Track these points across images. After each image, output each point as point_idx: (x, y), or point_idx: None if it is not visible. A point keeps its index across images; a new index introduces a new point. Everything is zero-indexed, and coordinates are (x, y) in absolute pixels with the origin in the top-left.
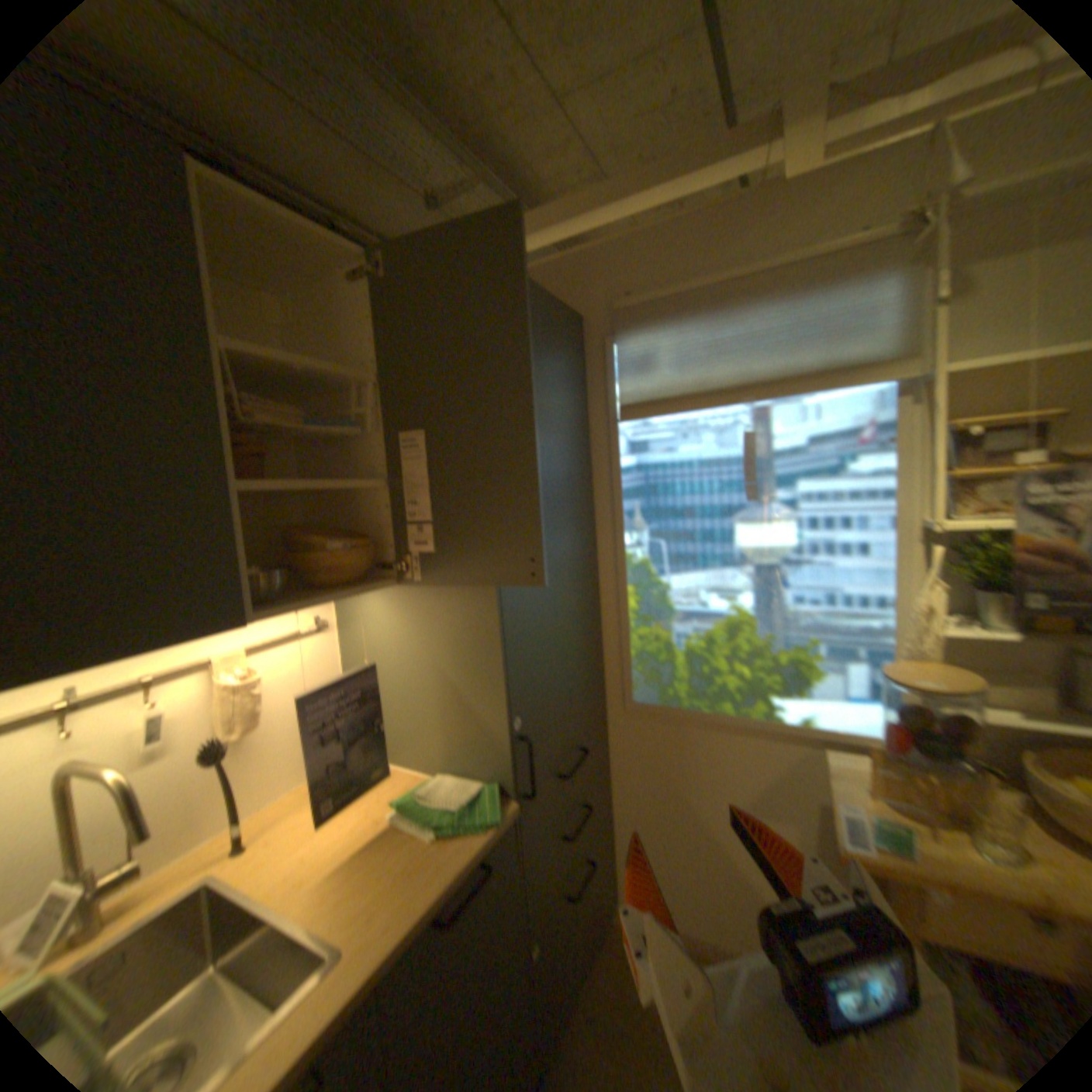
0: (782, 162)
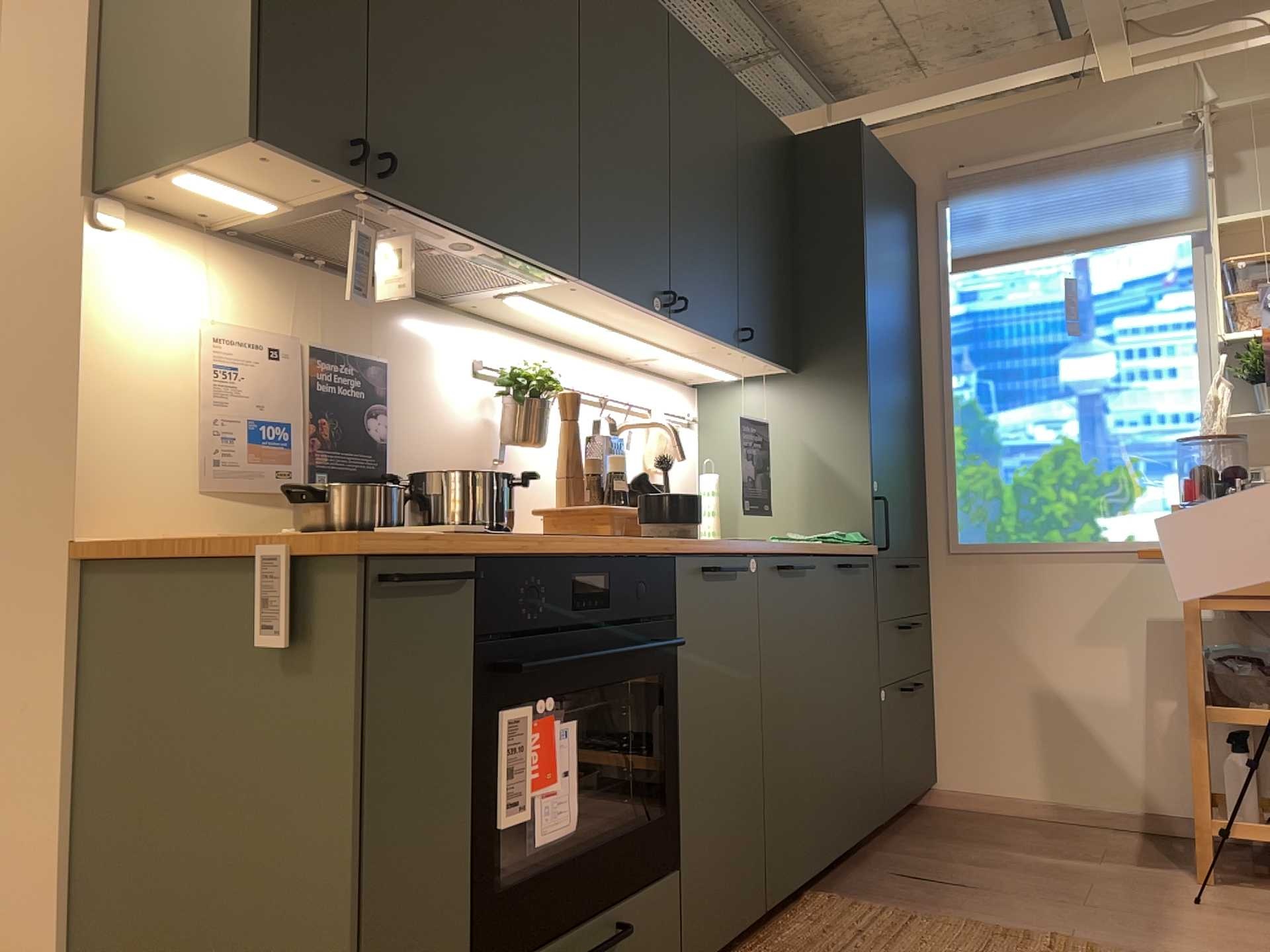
0: (1093, 71)
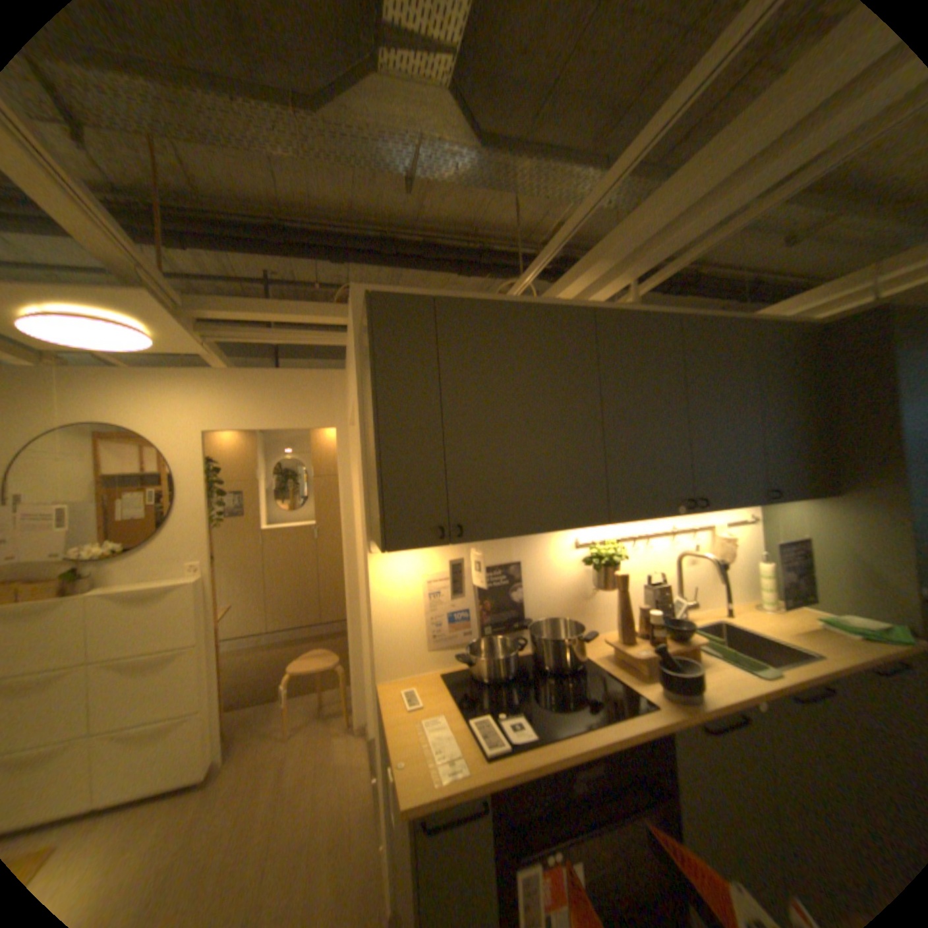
0: None
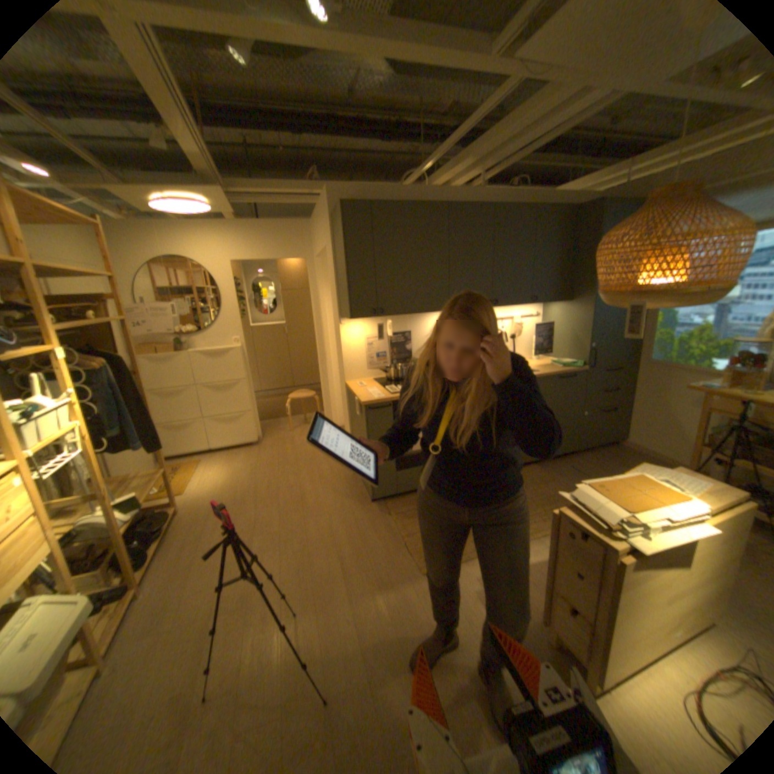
0: None
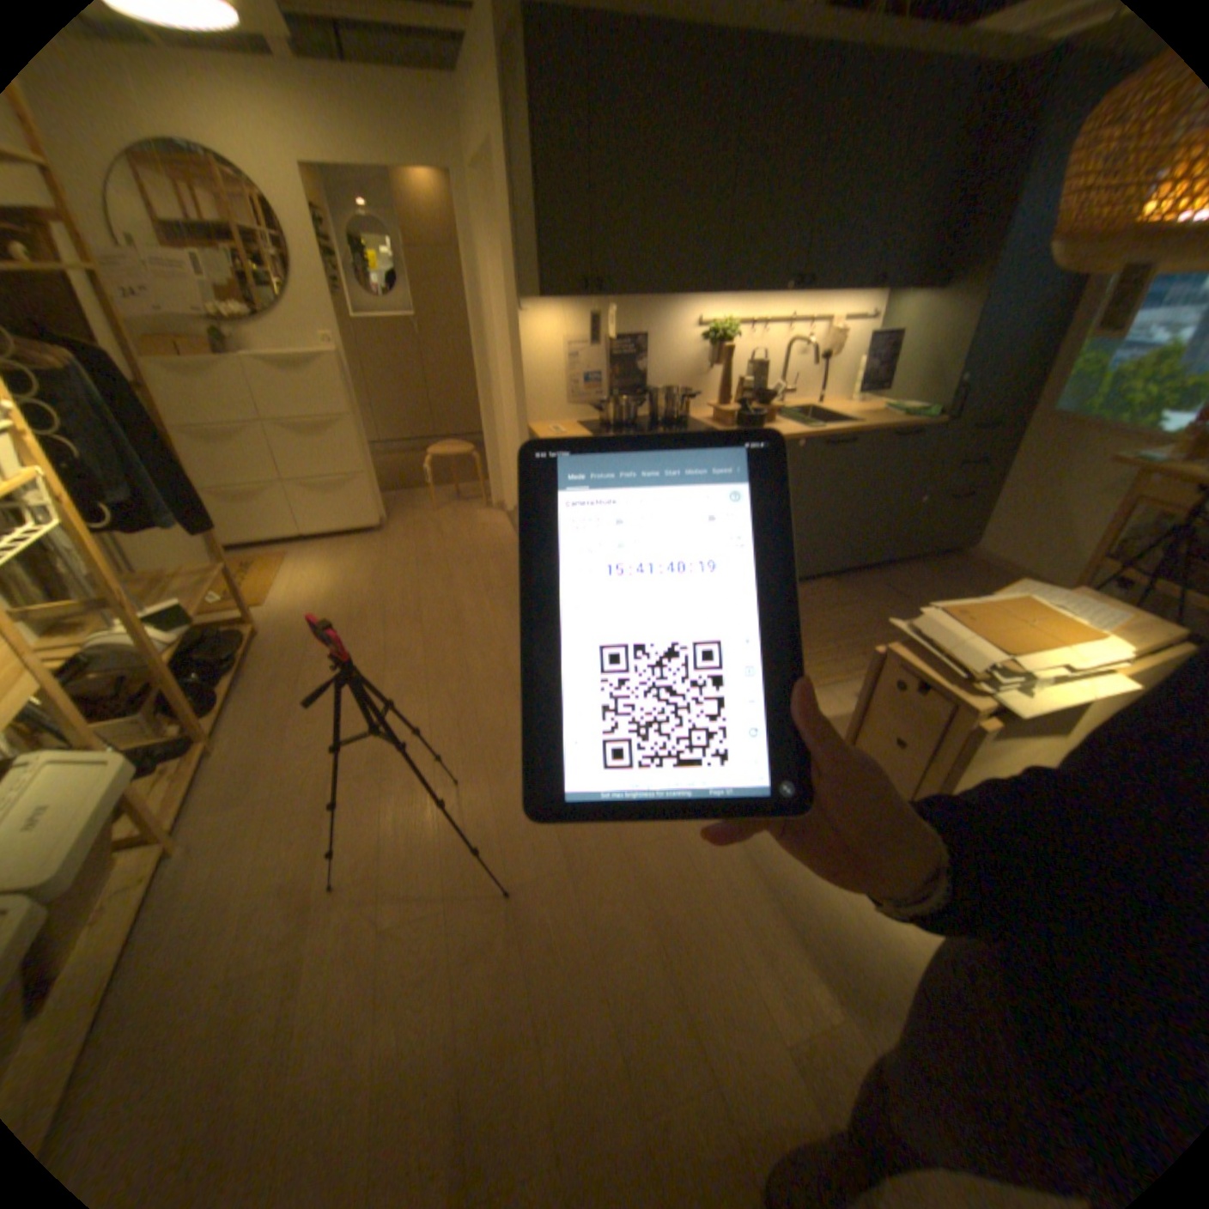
0: None
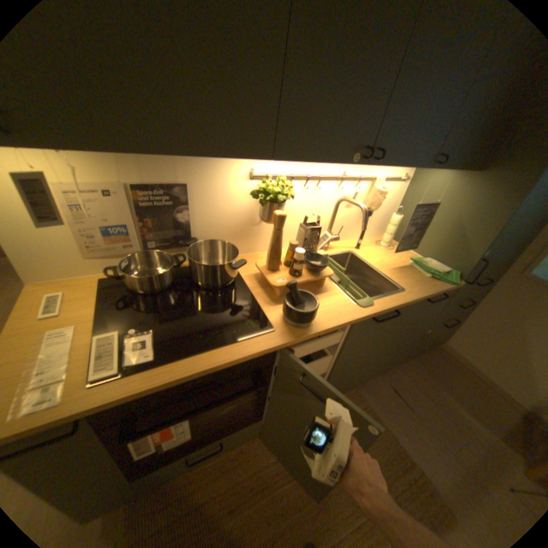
0: None
